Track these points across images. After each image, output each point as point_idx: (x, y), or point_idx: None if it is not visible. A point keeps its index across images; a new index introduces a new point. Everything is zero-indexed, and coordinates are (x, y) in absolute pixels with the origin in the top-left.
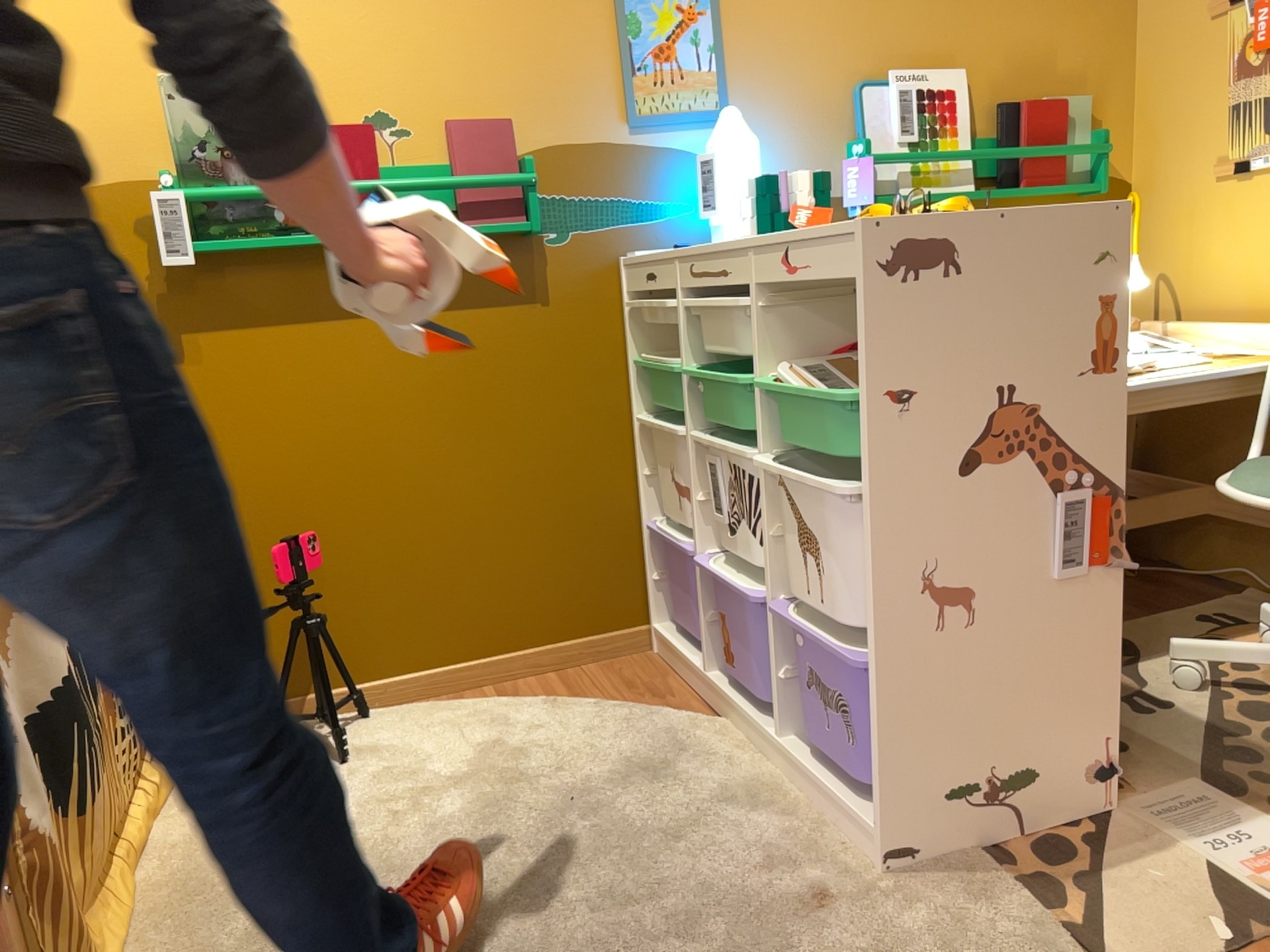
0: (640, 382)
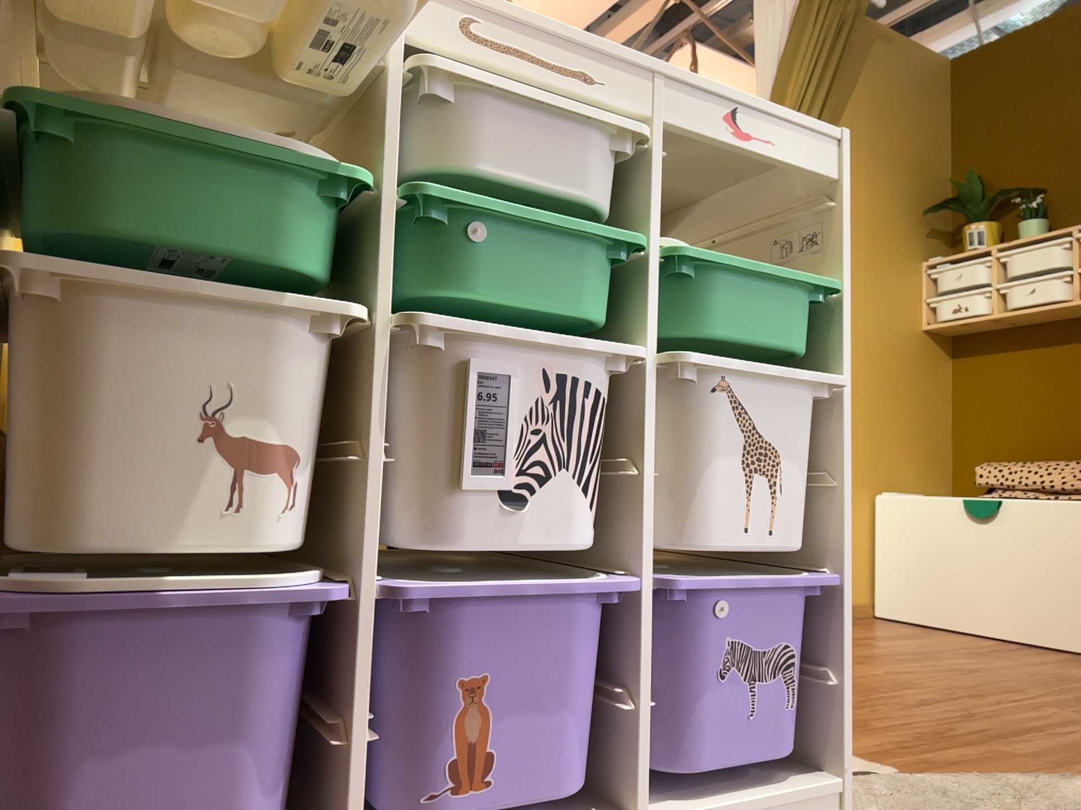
0: (8, 175)
